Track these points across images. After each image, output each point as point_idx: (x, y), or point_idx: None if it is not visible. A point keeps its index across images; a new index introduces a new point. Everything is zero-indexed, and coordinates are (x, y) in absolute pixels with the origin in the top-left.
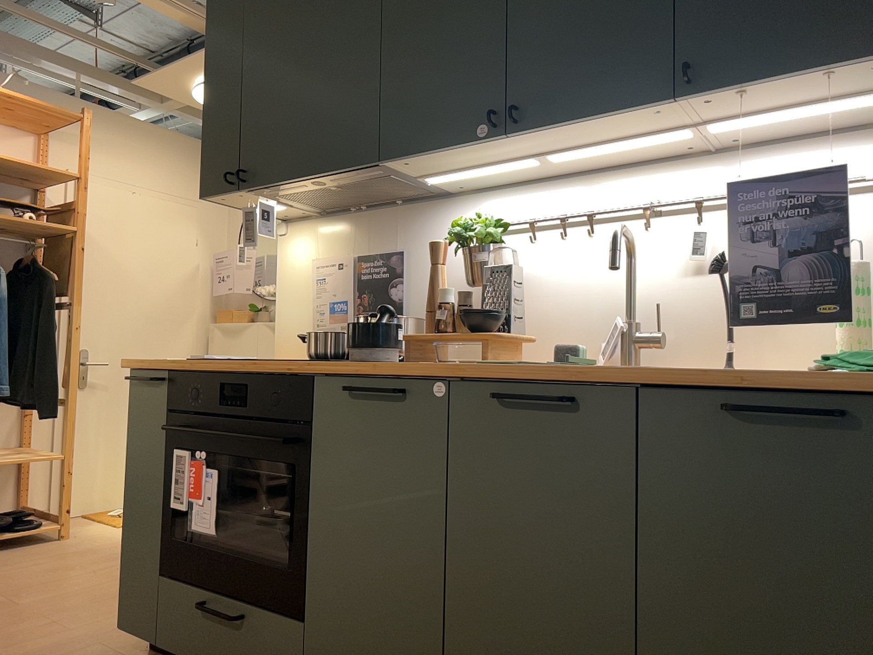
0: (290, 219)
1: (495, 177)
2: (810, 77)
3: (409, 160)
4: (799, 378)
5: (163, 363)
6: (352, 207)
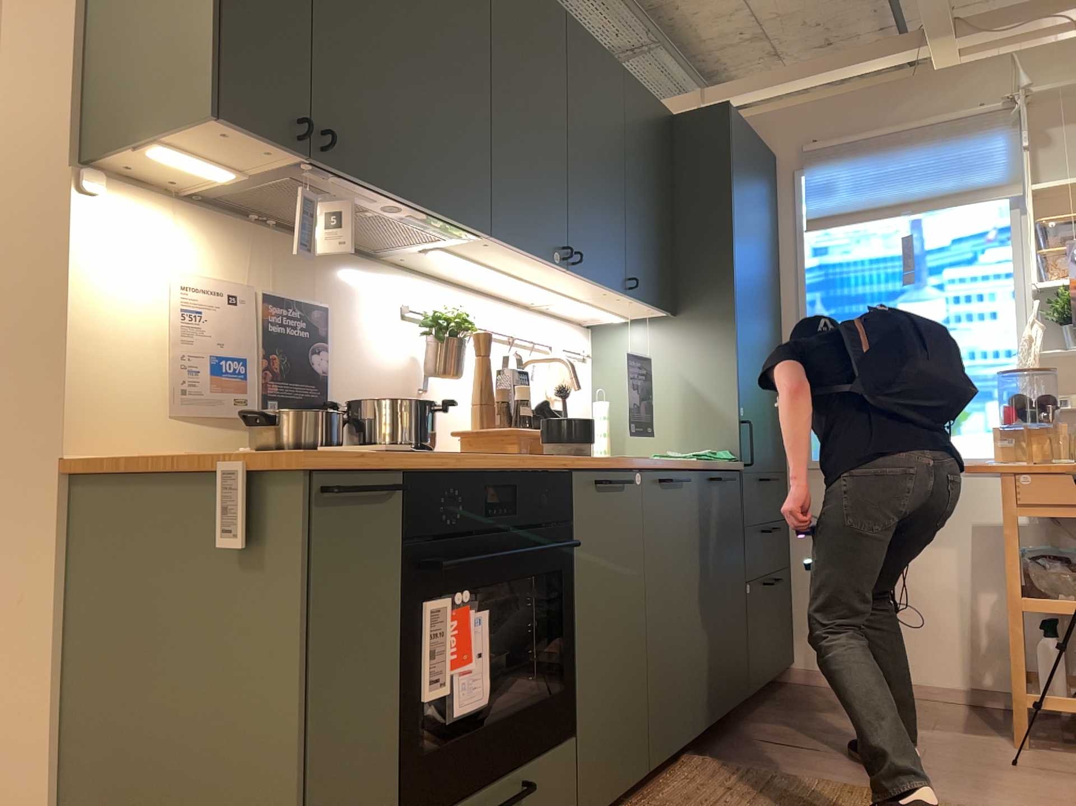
0: (104, 170)
1: (434, 266)
2: (649, 307)
3: (492, 243)
4: (718, 464)
5: (405, 460)
6: (258, 215)
